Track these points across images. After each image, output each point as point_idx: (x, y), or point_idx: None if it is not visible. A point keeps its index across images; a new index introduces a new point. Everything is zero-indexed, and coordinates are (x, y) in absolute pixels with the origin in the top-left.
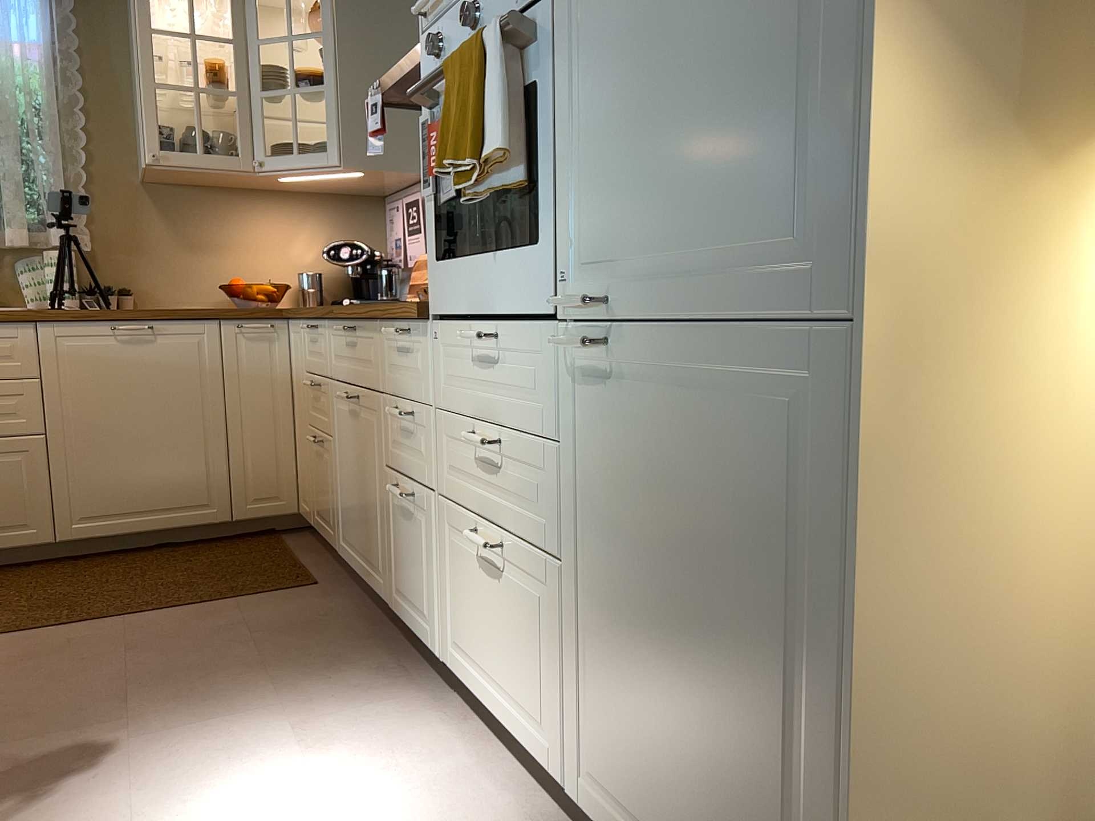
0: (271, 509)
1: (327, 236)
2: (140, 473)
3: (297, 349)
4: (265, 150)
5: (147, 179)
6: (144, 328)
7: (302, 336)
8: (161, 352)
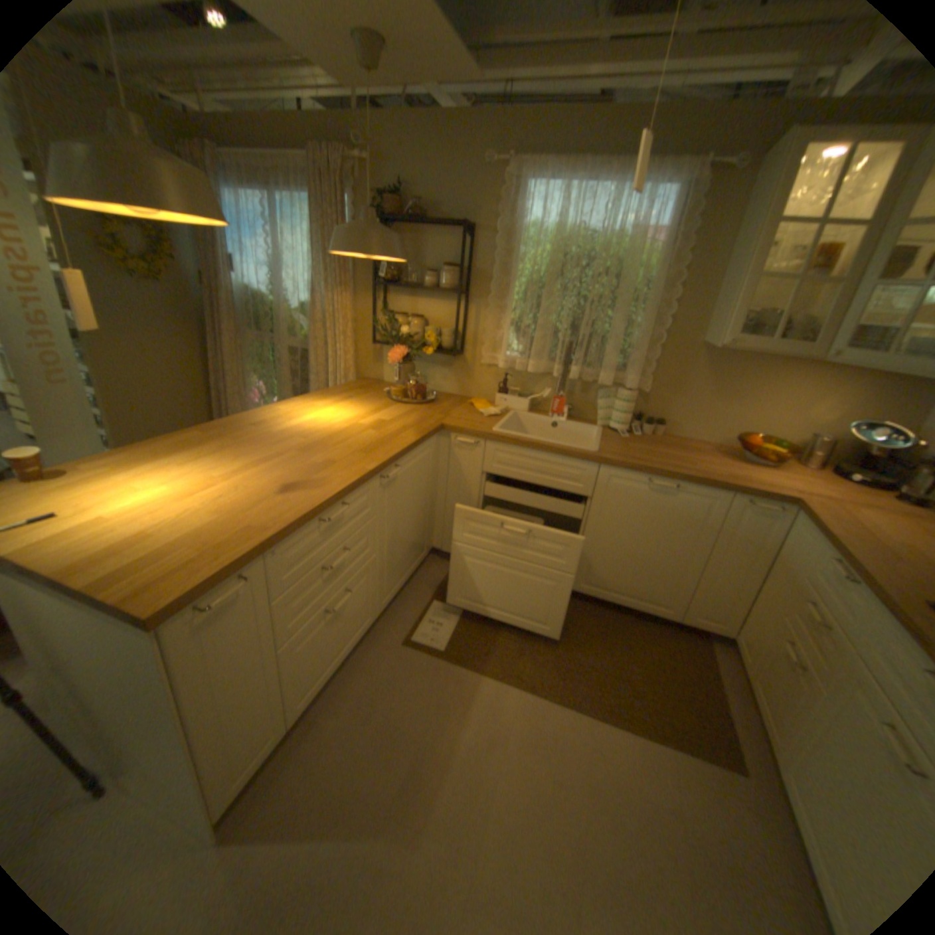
0: (714, 630)
1: (858, 404)
2: (631, 573)
3: (803, 547)
4: (850, 341)
5: (710, 340)
6: (673, 487)
7: (818, 548)
8: (678, 504)
